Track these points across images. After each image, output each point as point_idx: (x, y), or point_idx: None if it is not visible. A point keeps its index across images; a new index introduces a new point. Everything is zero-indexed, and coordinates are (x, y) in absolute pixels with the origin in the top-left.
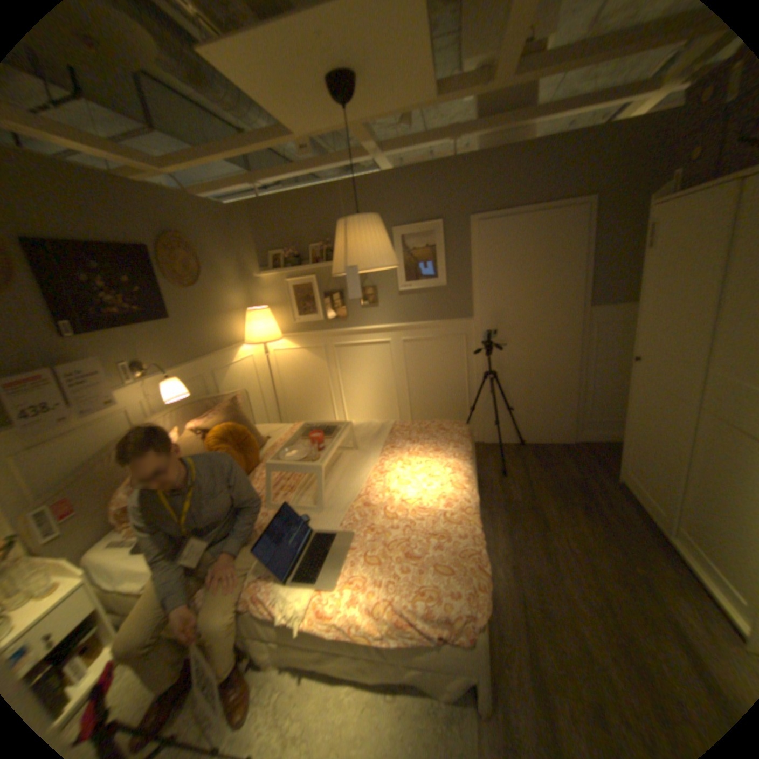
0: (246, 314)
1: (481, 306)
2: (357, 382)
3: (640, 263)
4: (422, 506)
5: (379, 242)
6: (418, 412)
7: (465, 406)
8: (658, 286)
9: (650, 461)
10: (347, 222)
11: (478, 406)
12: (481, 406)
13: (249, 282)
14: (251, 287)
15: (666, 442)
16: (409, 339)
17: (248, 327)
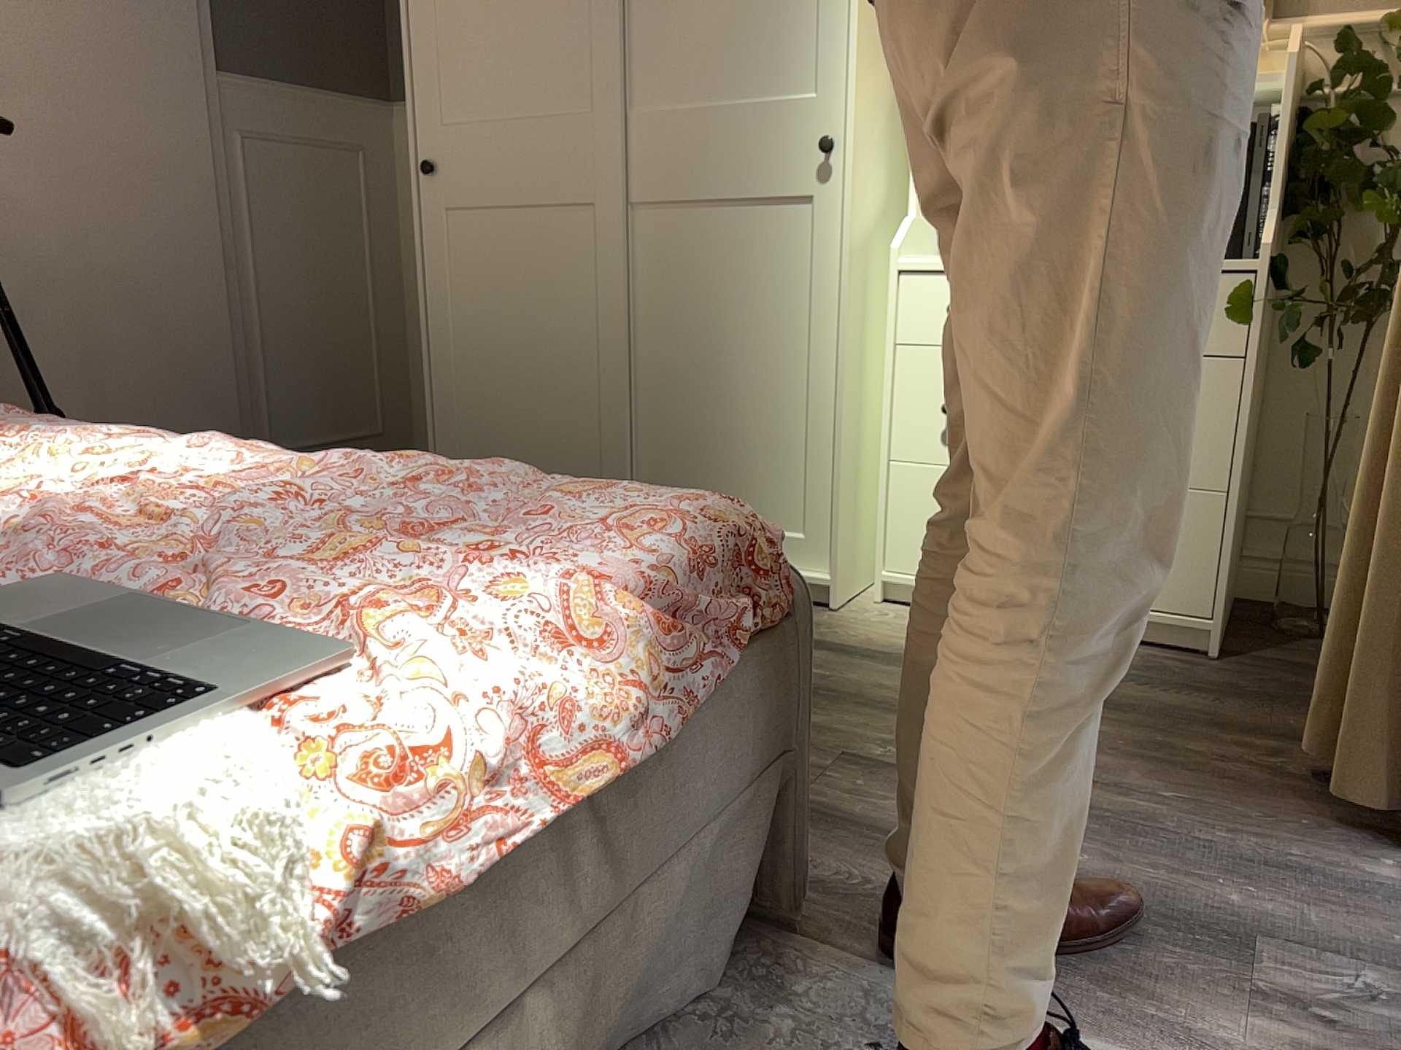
0: None
1: None
2: None
3: None
4: (220, 485)
5: None
6: None
7: None
8: None
9: (521, 410)
10: None
11: None
12: None
13: None
14: None
15: (557, 332)
16: None
17: None
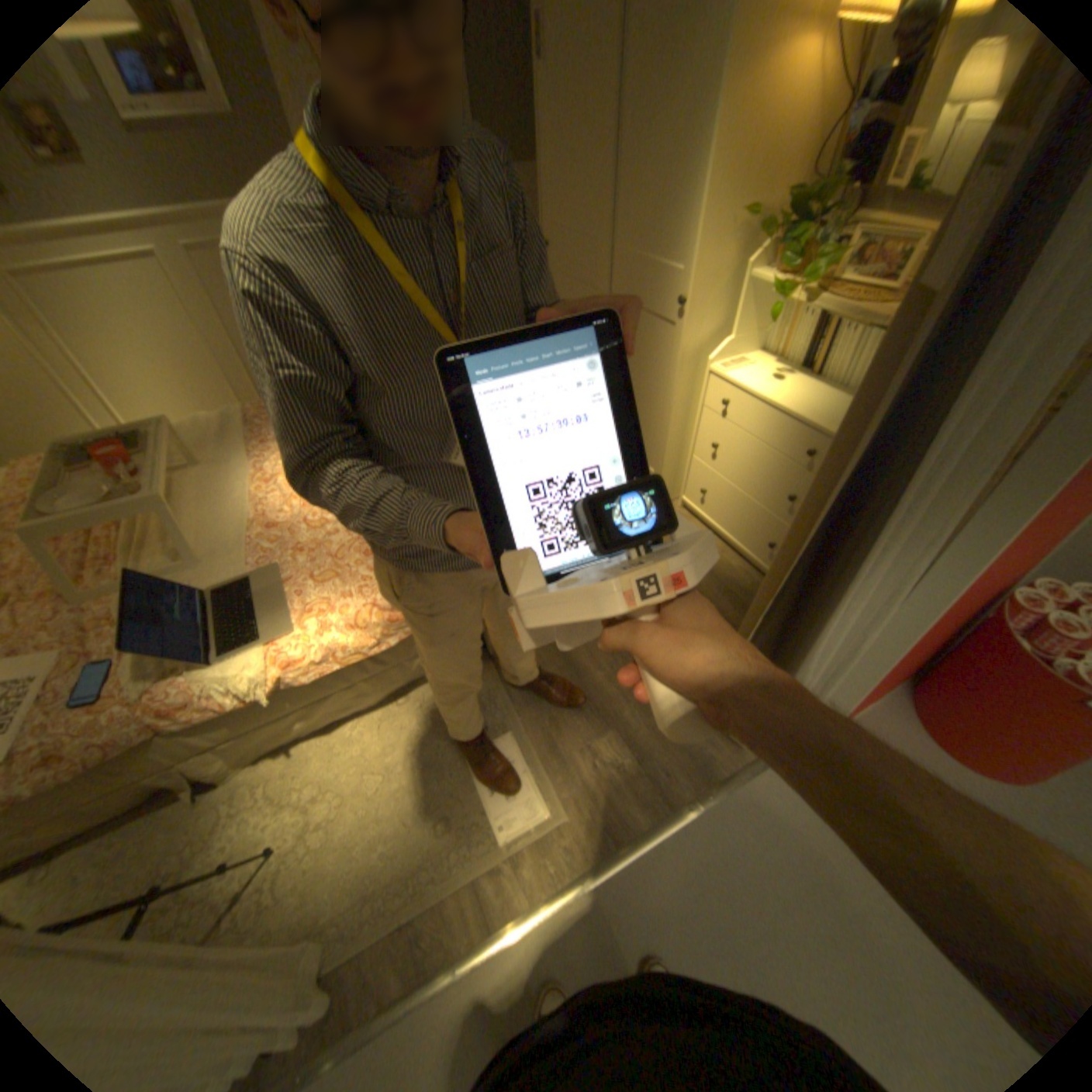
0: None
1: None
2: (118, 352)
3: (523, 92)
4: None
5: None
6: None
7: None
8: (553, 128)
9: None
10: None
11: None
12: None
13: None
14: None
15: None
16: (197, 243)
17: None
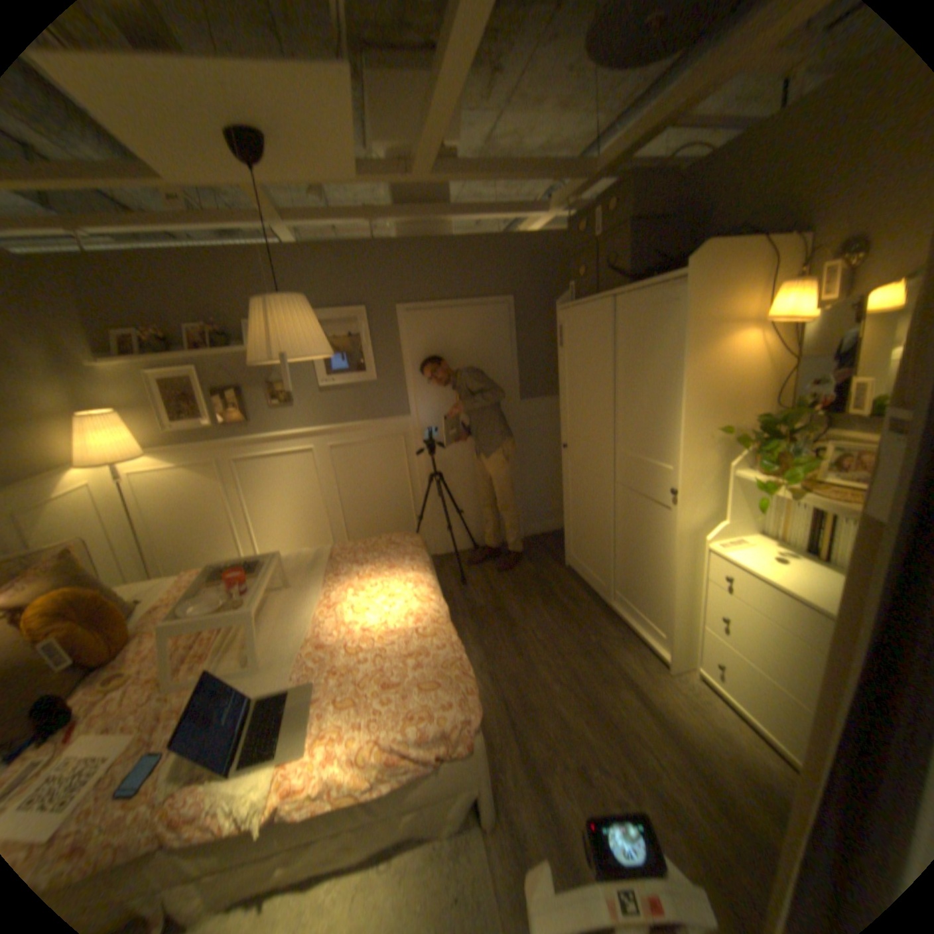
0: (77, 424)
1: (418, 403)
2: (272, 505)
3: (554, 361)
4: (390, 631)
5: (313, 328)
6: (358, 532)
7: (412, 517)
8: (571, 381)
9: (586, 538)
10: (270, 303)
11: (426, 515)
12: (429, 515)
13: (77, 375)
14: (80, 383)
15: (595, 517)
16: (338, 445)
17: (81, 442)
